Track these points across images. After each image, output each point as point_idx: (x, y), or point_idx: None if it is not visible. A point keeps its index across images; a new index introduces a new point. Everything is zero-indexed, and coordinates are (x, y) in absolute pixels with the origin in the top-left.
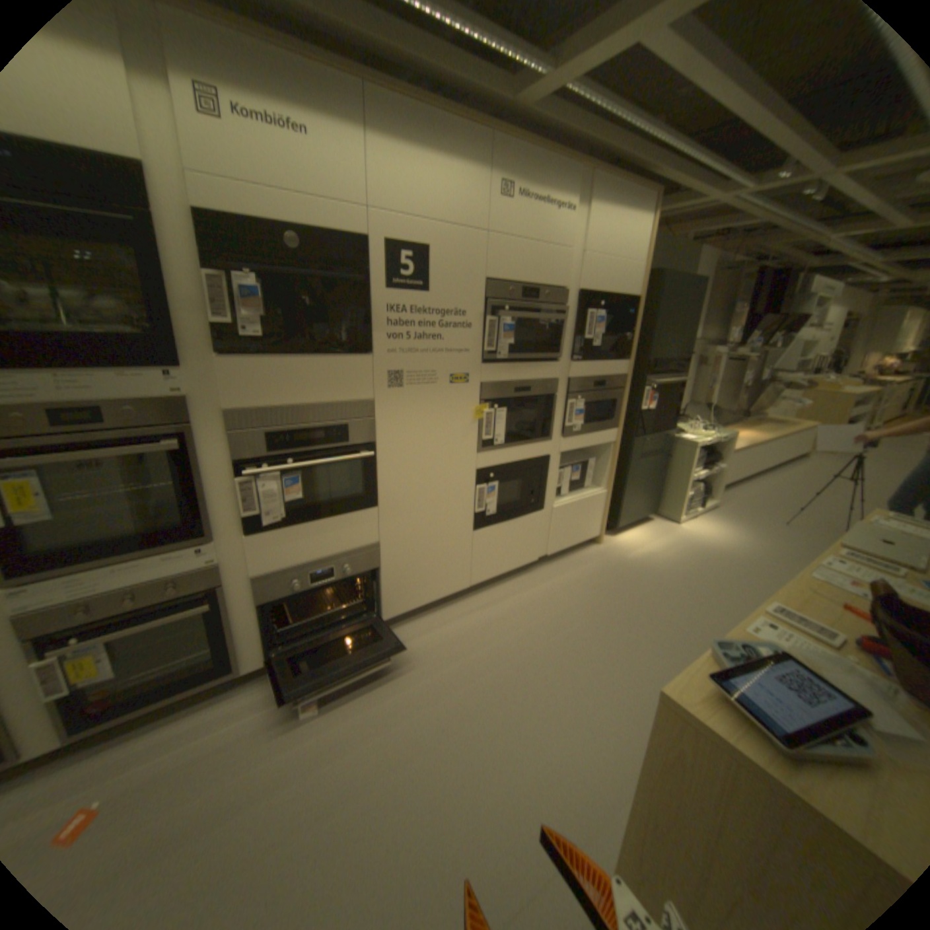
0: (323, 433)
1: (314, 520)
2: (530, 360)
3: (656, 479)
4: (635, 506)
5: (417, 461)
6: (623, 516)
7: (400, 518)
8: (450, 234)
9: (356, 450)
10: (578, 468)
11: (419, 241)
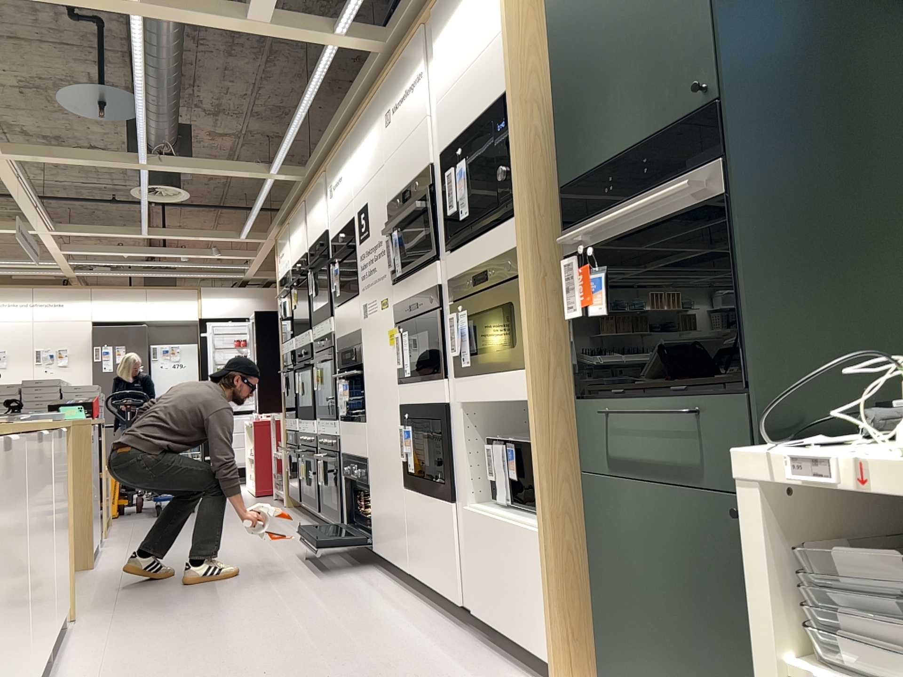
0: (350, 354)
1: (351, 421)
2: (422, 267)
3: (734, 605)
4: (652, 662)
5: (375, 384)
6: (612, 662)
7: (373, 440)
8: (372, 184)
9: (358, 369)
10: (511, 452)
11: (364, 202)
